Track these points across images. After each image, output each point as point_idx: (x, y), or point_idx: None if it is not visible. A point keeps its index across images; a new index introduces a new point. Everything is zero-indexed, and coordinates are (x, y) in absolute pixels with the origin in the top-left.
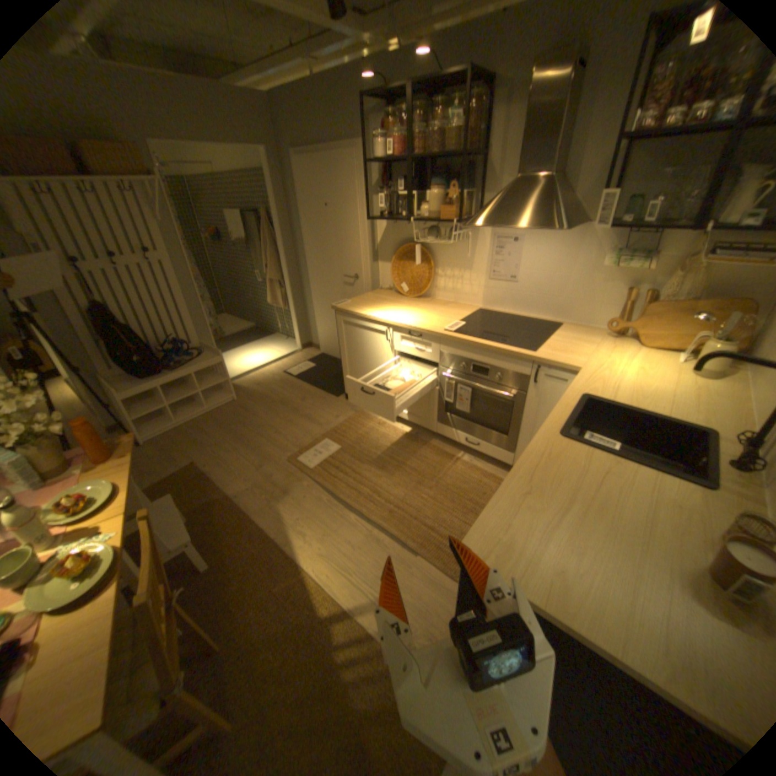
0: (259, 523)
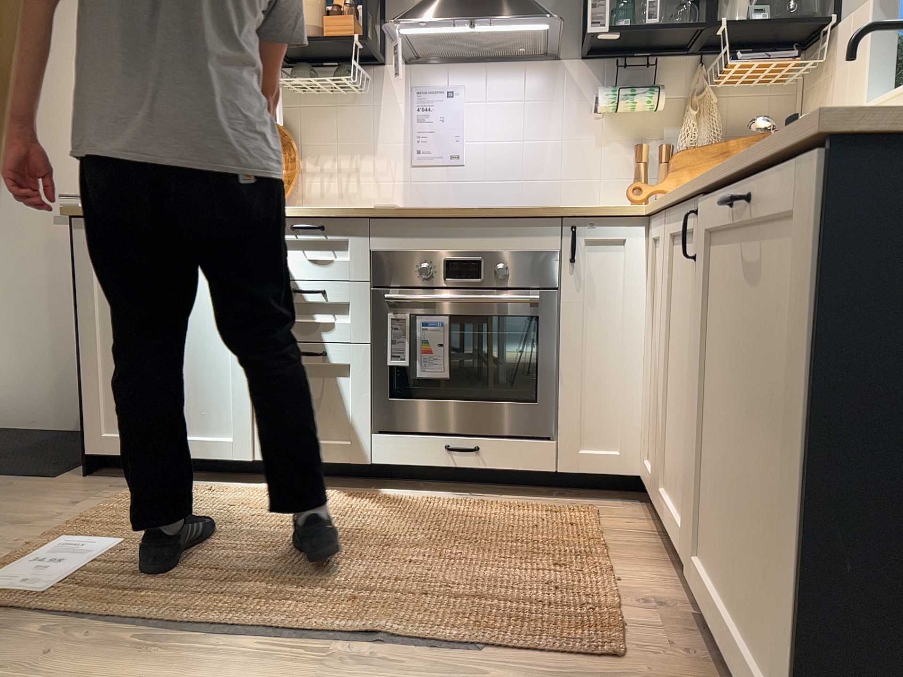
0: None
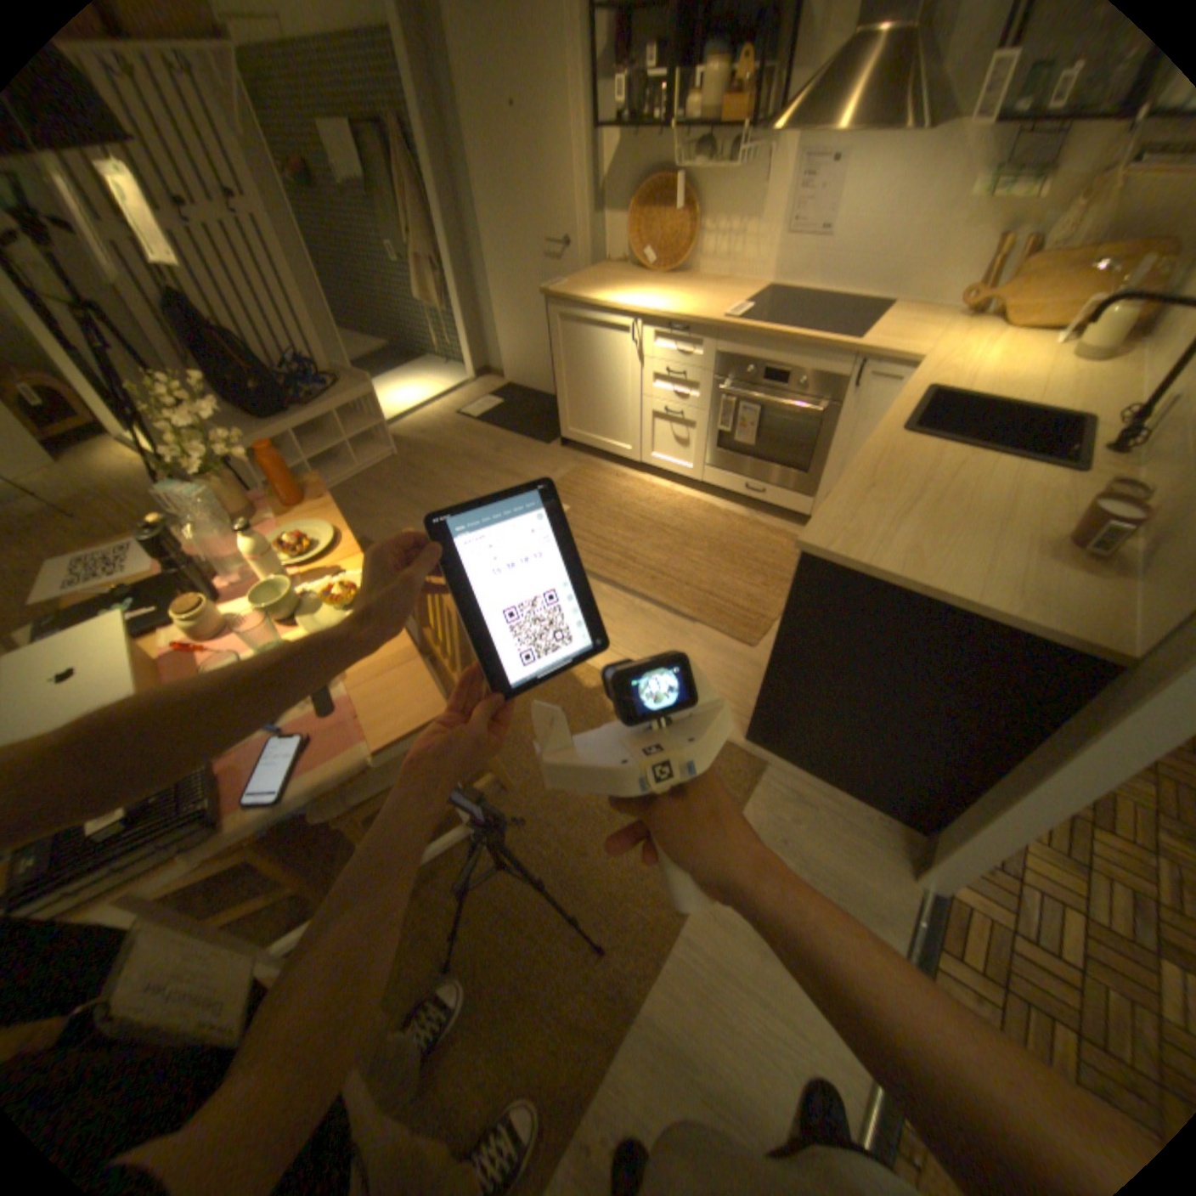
0: None
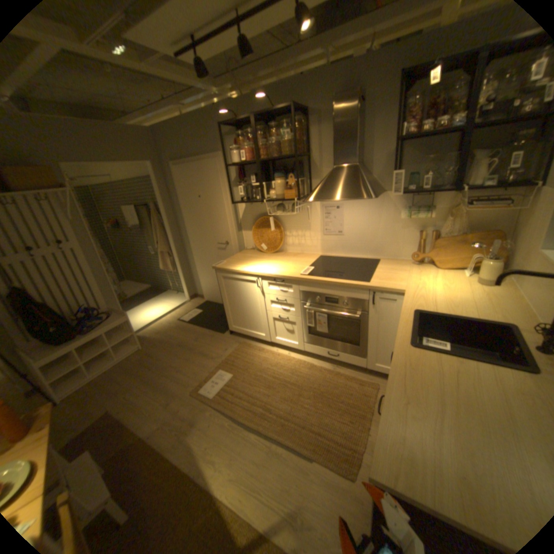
0: (172, 460)
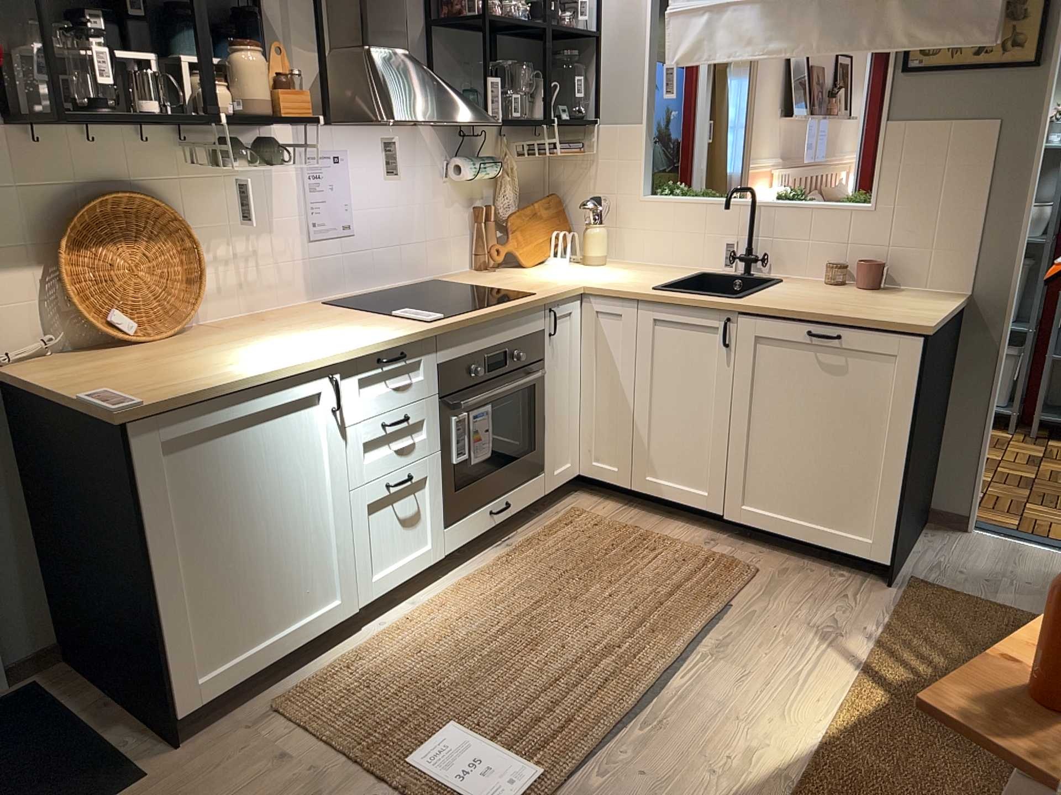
0: None
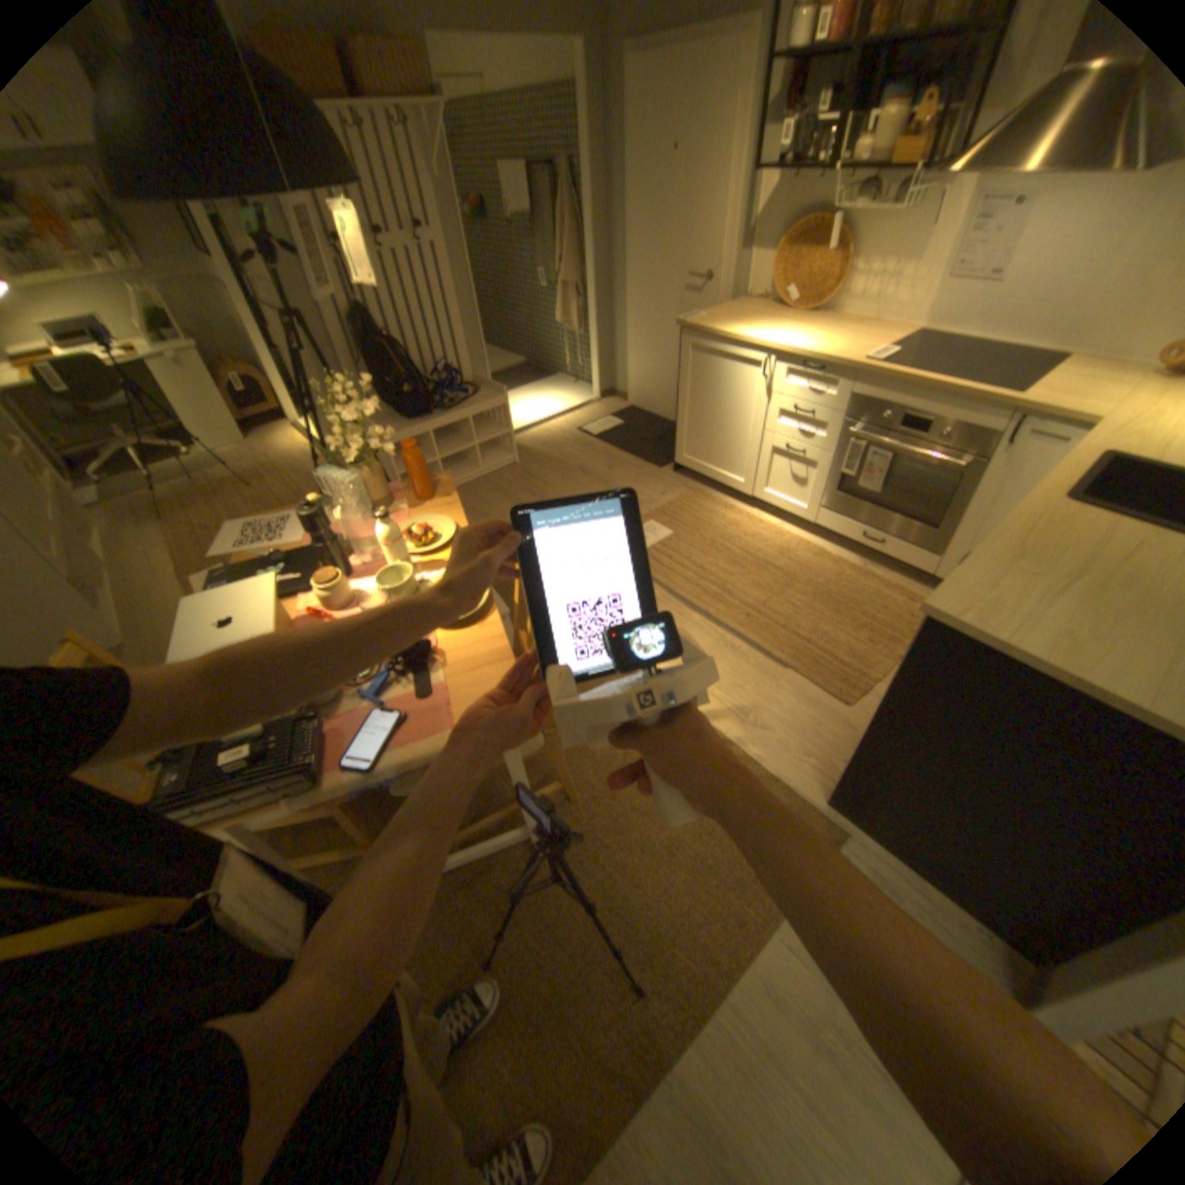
0: None
